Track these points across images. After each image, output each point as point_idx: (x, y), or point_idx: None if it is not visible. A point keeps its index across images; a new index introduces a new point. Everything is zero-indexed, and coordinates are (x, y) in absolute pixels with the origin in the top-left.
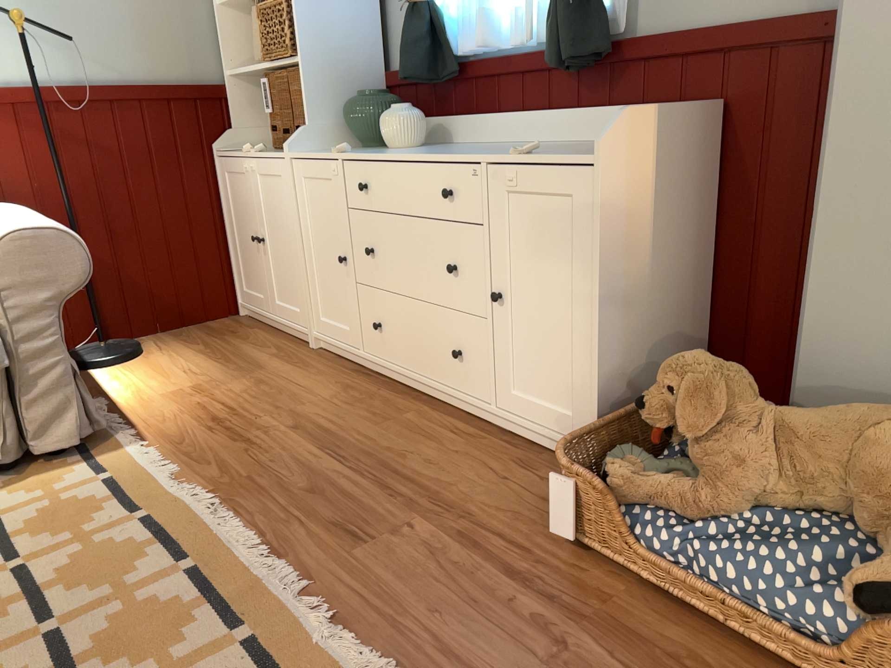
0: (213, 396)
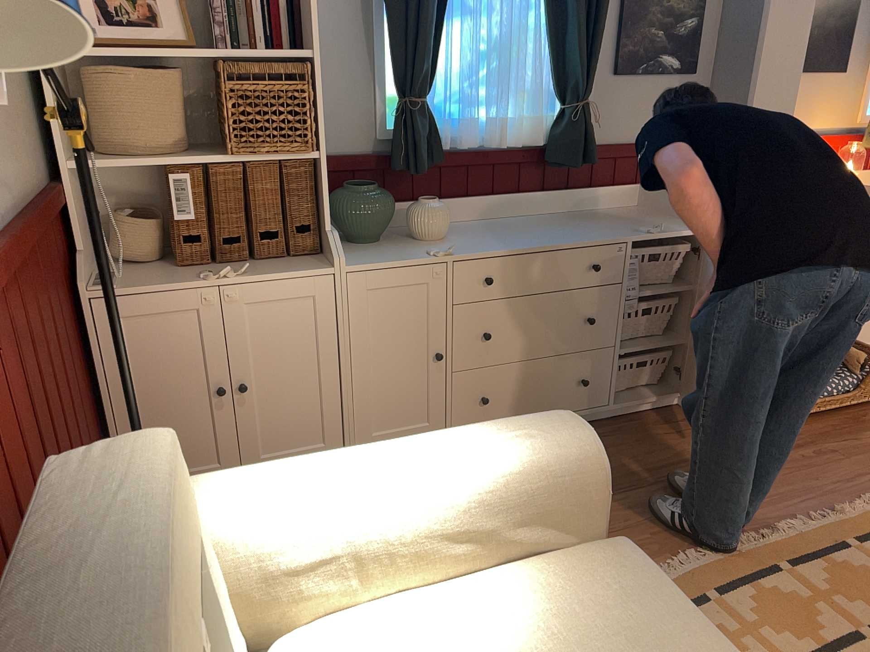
0: None
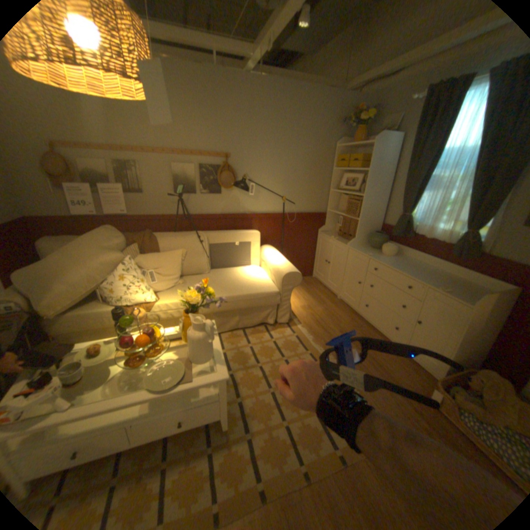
0: (314, 311)
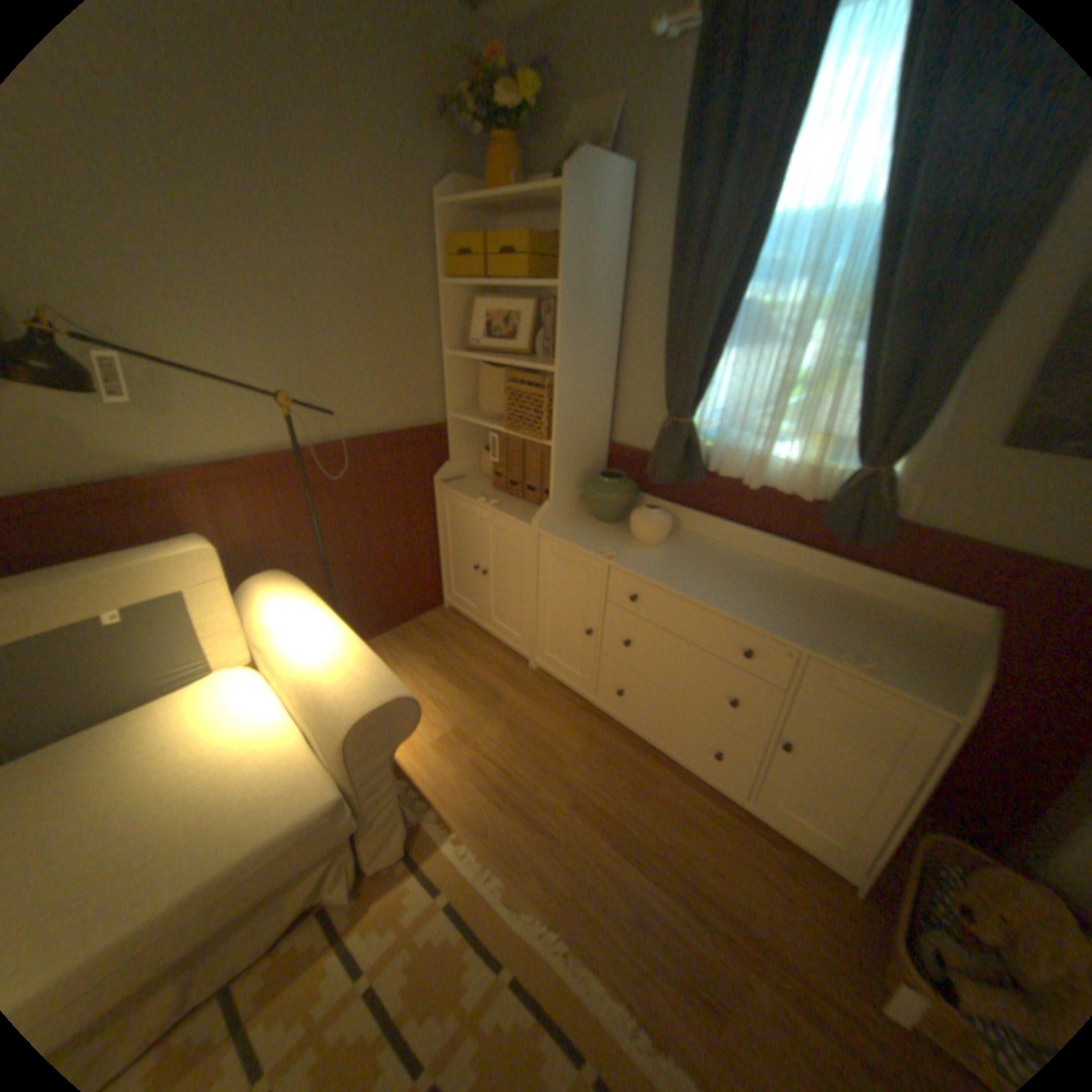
0: (479, 748)
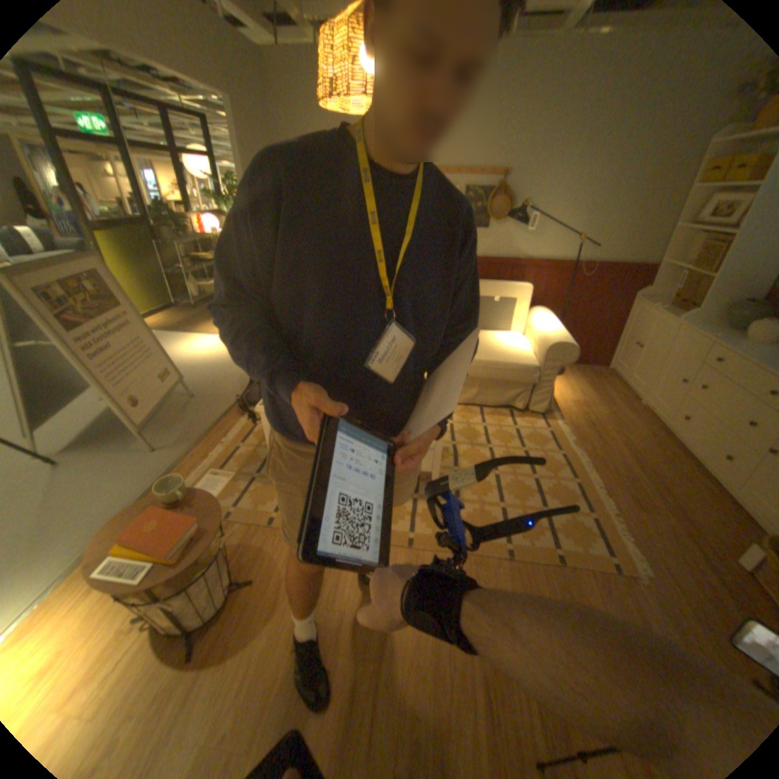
0: (592, 411)
